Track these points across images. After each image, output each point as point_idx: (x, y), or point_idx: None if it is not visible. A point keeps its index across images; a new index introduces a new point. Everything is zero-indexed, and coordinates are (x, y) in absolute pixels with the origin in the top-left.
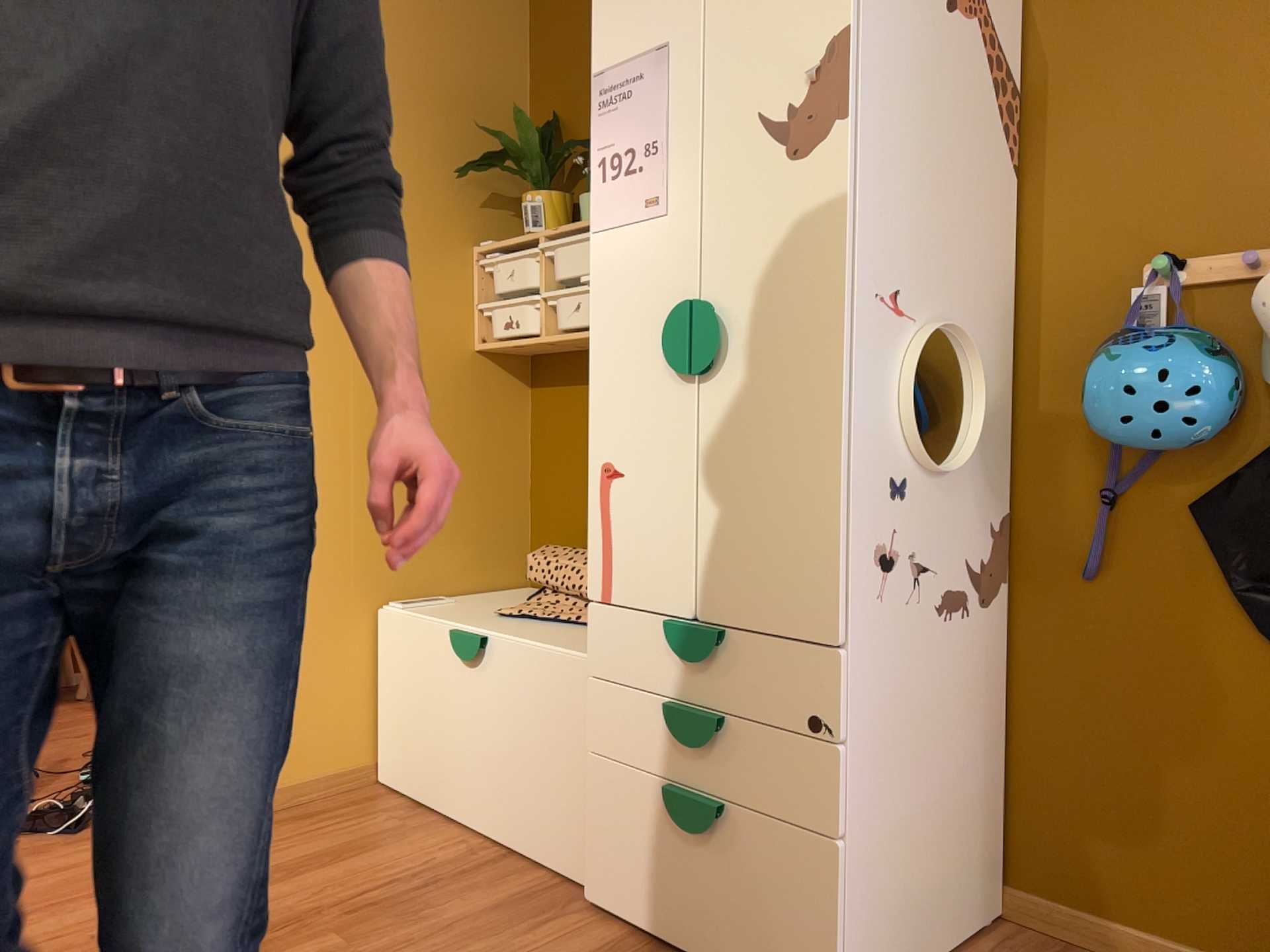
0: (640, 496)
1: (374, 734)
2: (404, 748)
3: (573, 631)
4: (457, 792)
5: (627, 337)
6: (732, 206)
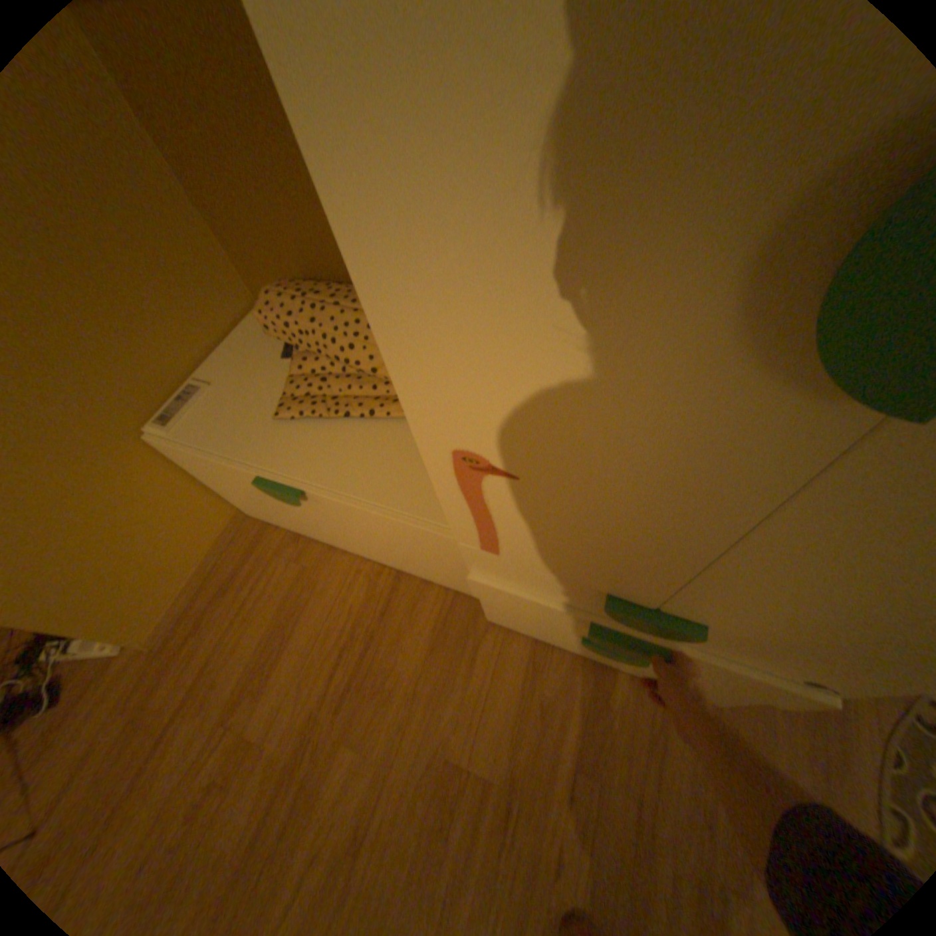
0: (564, 508)
1: (222, 497)
2: (259, 511)
3: (380, 438)
4: (331, 540)
5: (524, 151)
6: None
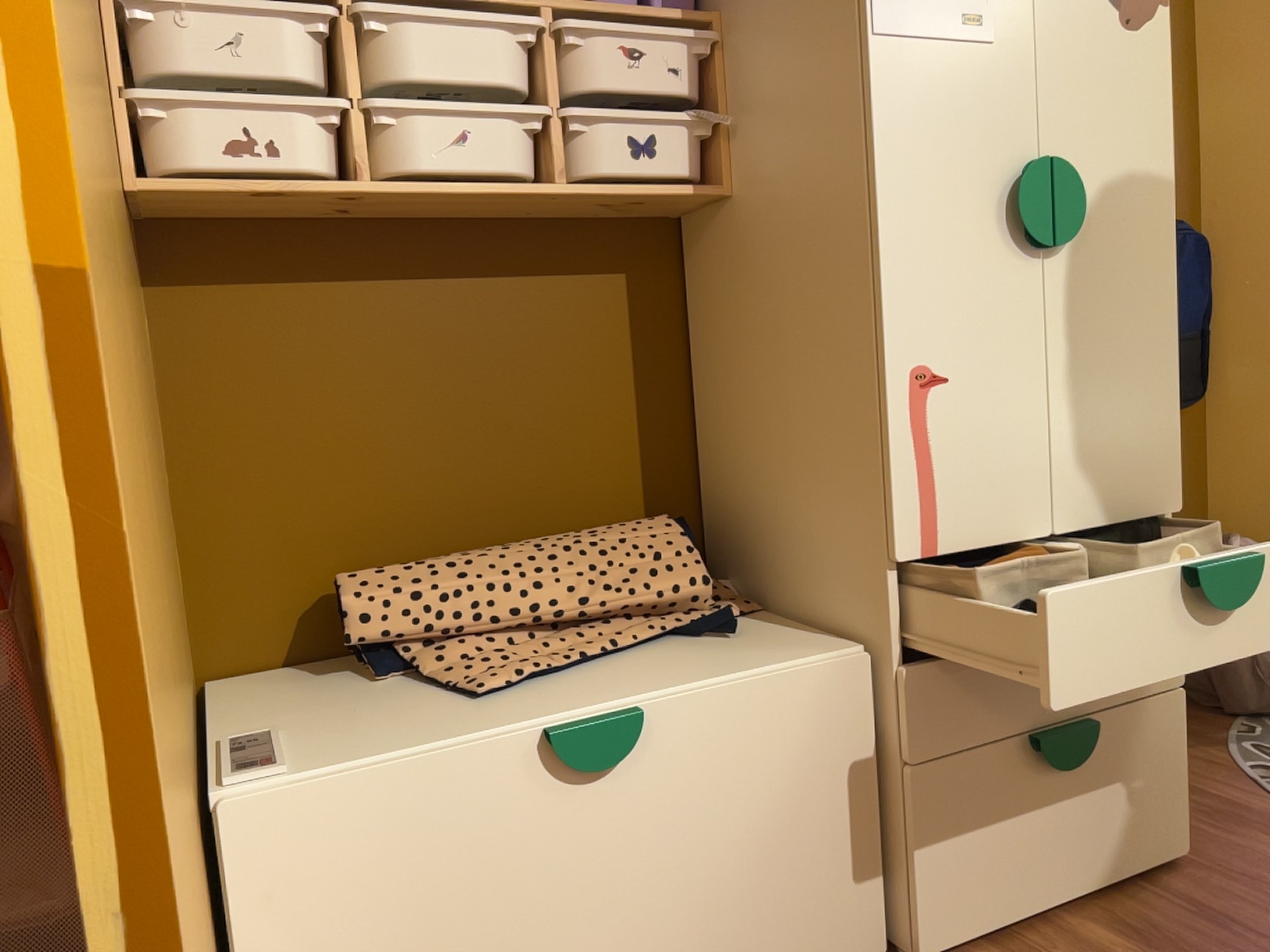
0: (976, 404)
1: None
2: None
3: (656, 657)
4: None
5: (944, 195)
6: (1069, 58)
